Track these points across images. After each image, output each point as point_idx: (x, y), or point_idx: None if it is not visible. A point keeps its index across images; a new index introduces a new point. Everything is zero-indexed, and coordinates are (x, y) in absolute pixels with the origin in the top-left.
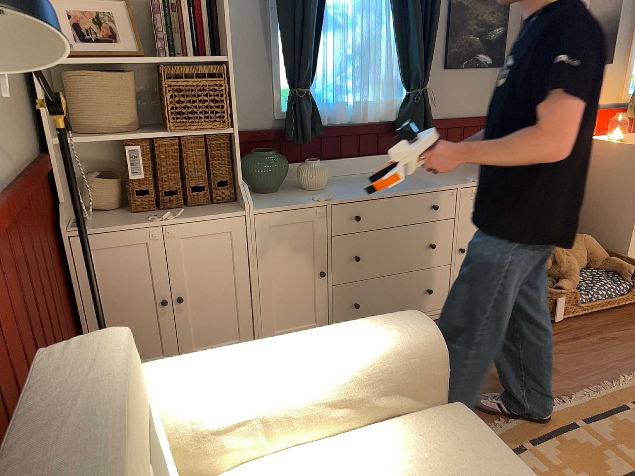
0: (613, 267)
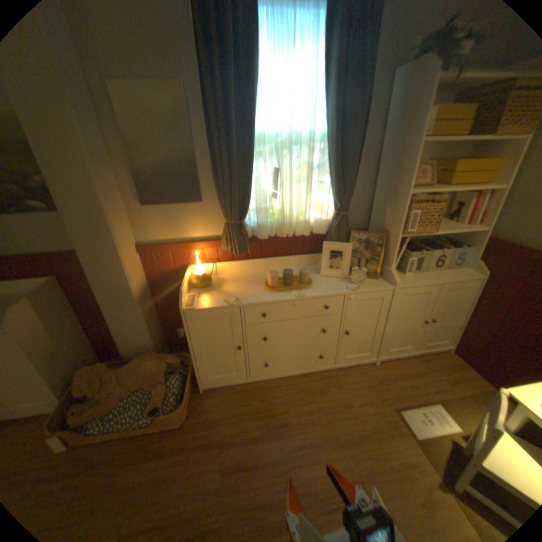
0: (152, 397)
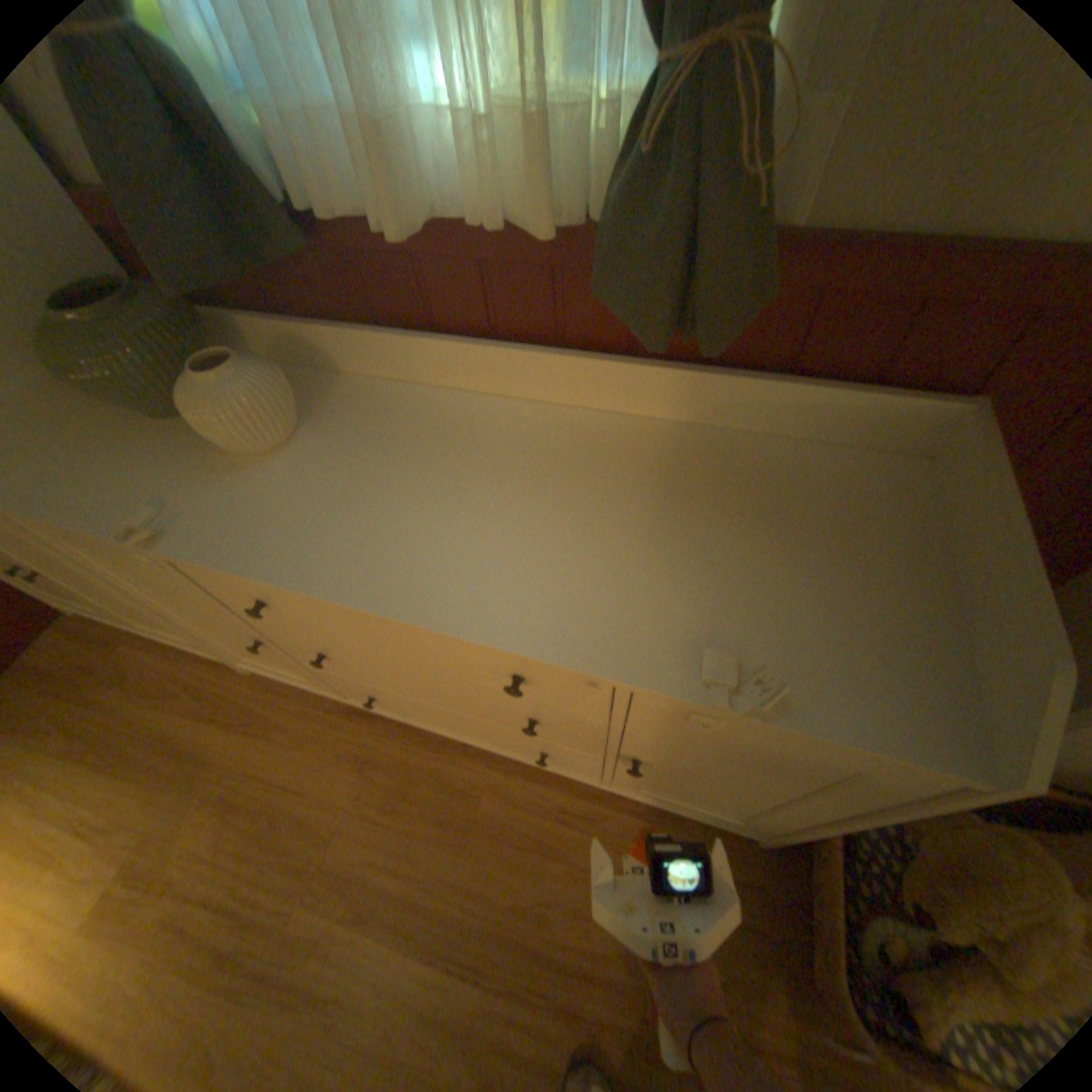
0: None
